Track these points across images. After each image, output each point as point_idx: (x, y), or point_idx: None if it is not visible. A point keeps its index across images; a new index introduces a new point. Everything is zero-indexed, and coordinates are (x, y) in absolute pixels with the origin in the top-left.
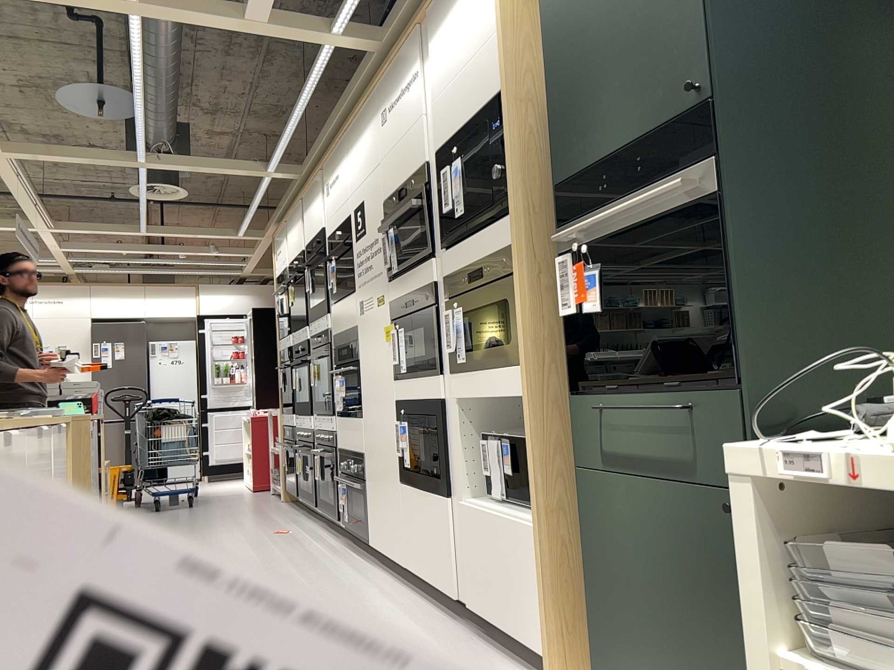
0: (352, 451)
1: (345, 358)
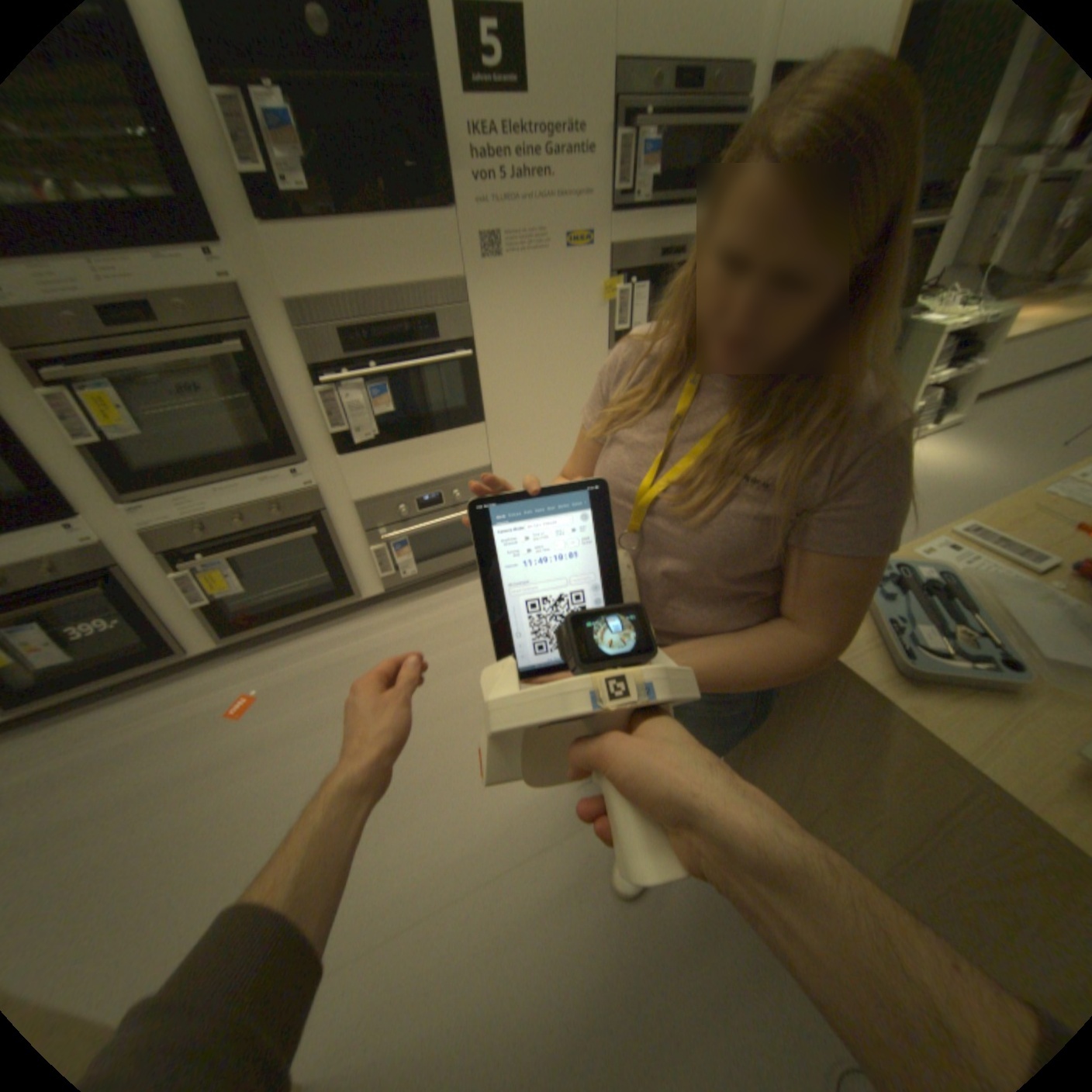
0: (436, 478)
1: (399, 342)
